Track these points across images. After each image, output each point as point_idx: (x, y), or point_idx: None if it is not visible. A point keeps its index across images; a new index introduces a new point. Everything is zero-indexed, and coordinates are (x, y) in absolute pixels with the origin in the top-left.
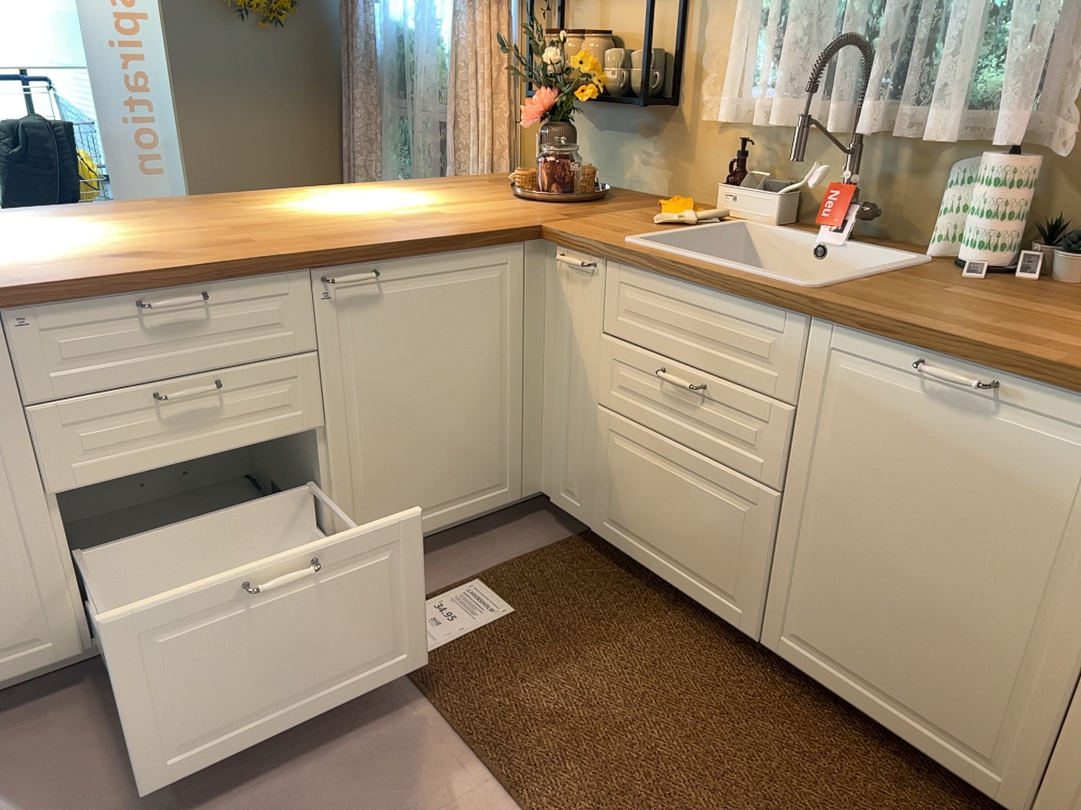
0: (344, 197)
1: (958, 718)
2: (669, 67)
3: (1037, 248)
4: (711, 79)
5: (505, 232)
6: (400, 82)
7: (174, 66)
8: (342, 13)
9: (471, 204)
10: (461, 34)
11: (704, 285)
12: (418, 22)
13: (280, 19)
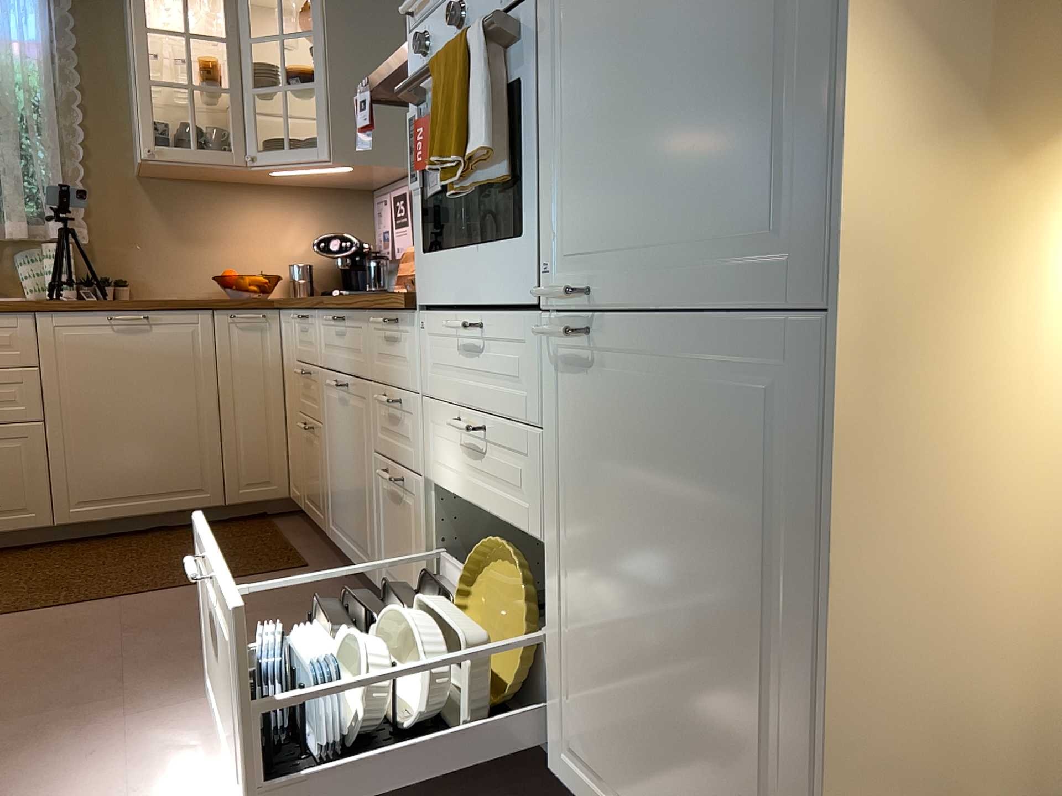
0: None
1: (181, 479)
2: None
3: (82, 291)
4: None
5: None
6: None
7: None
8: None
9: None
10: None
11: None
12: None
13: None
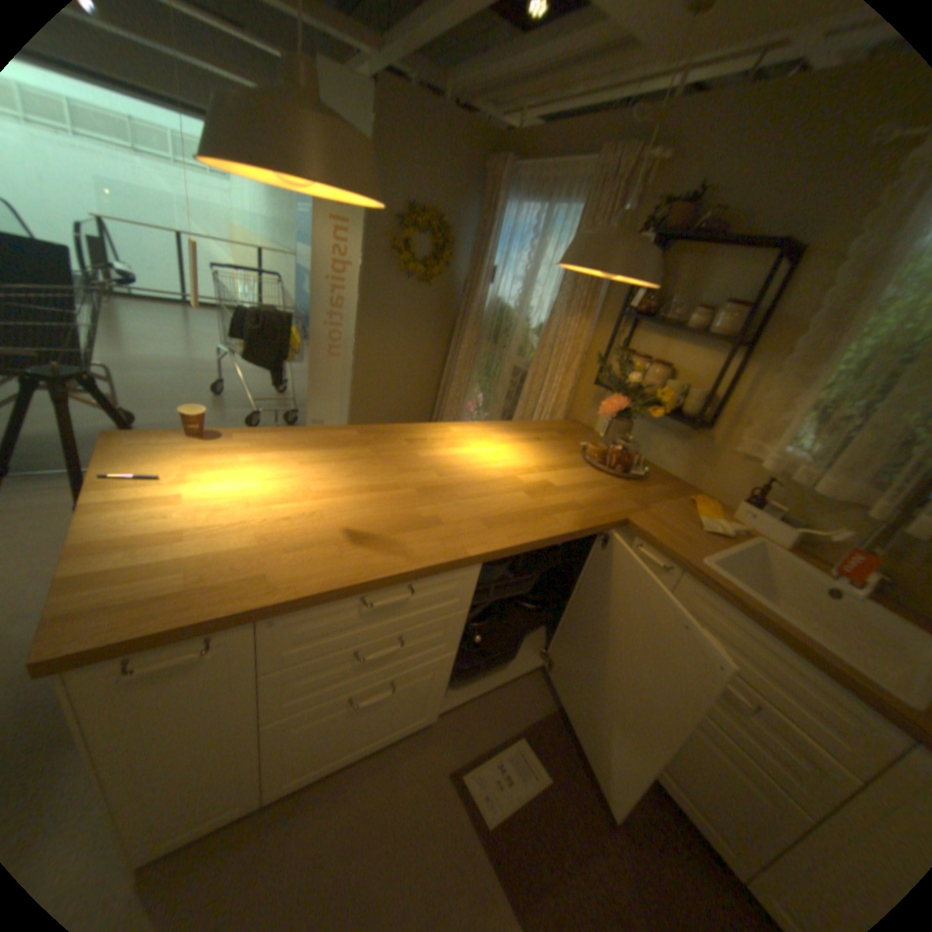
0: (478, 445)
1: None
2: (716, 401)
3: None
4: (752, 423)
5: (608, 525)
6: (494, 333)
7: (361, 298)
8: (465, 279)
9: (566, 471)
10: (554, 325)
11: (798, 651)
12: (517, 302)
13: (430, 279)
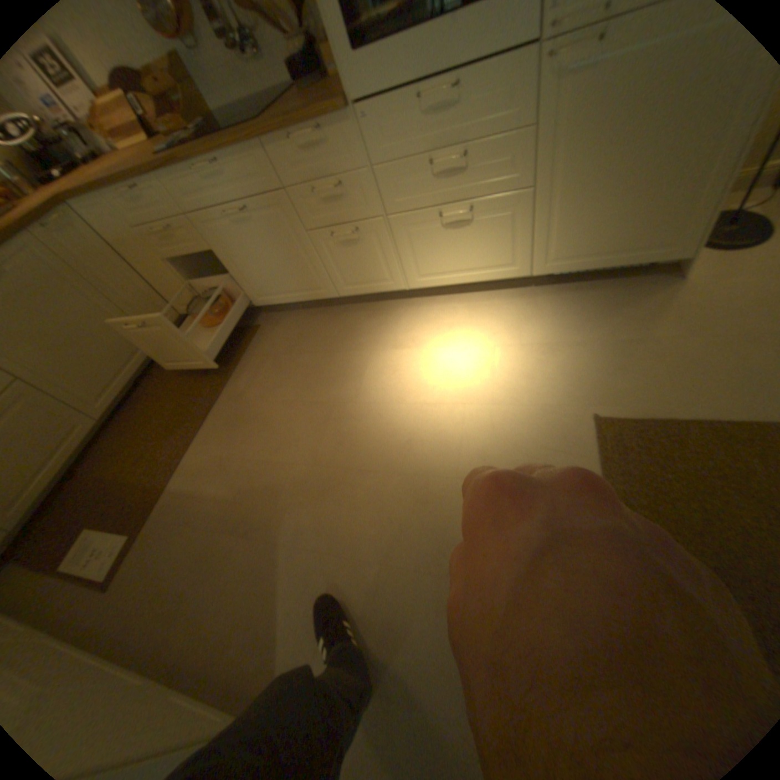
0: None
1: (128, 347)
2: None
3: None
4: None
5: None
6: None
7: None
8: None
9: None
10: None
11: None
12: None
13: None
